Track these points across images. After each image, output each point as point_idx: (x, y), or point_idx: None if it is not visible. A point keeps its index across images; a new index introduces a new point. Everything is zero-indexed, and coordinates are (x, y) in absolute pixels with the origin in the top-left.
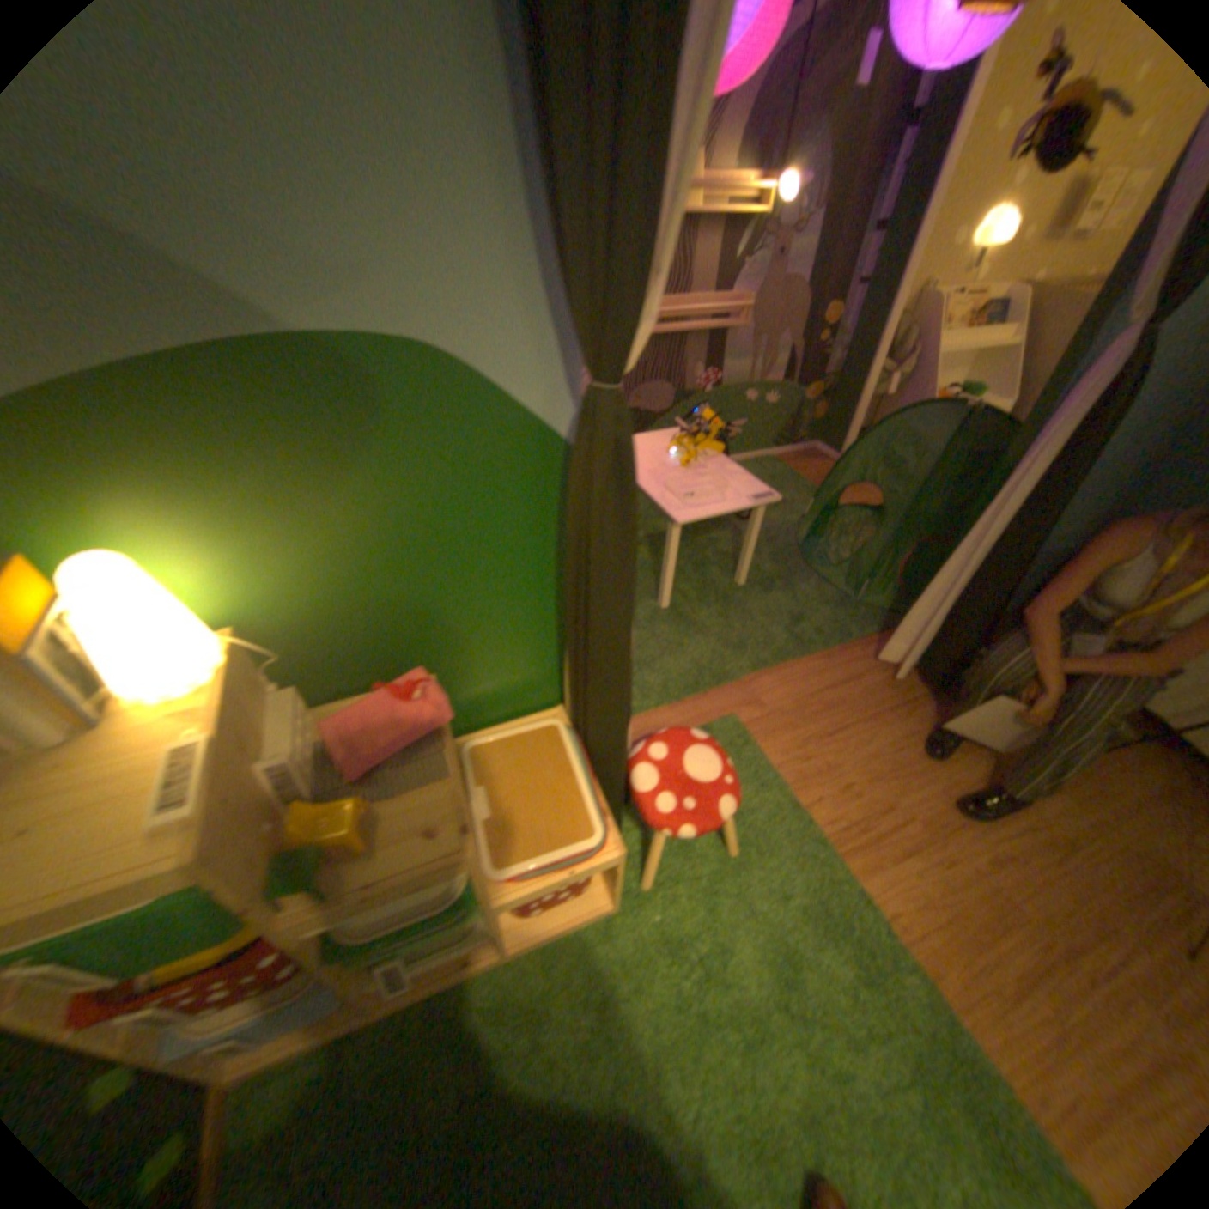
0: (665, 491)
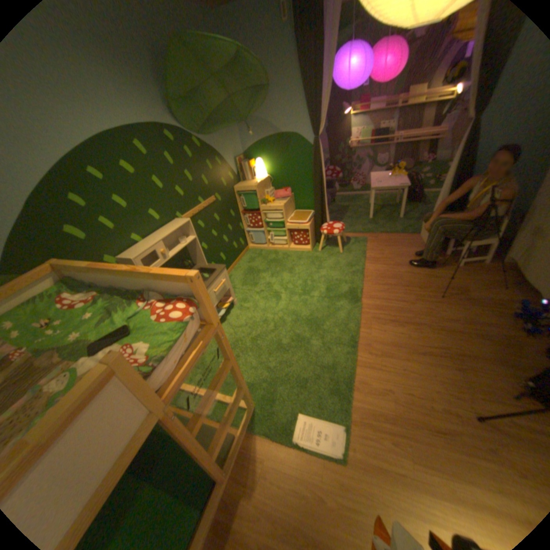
0: (375, 182)
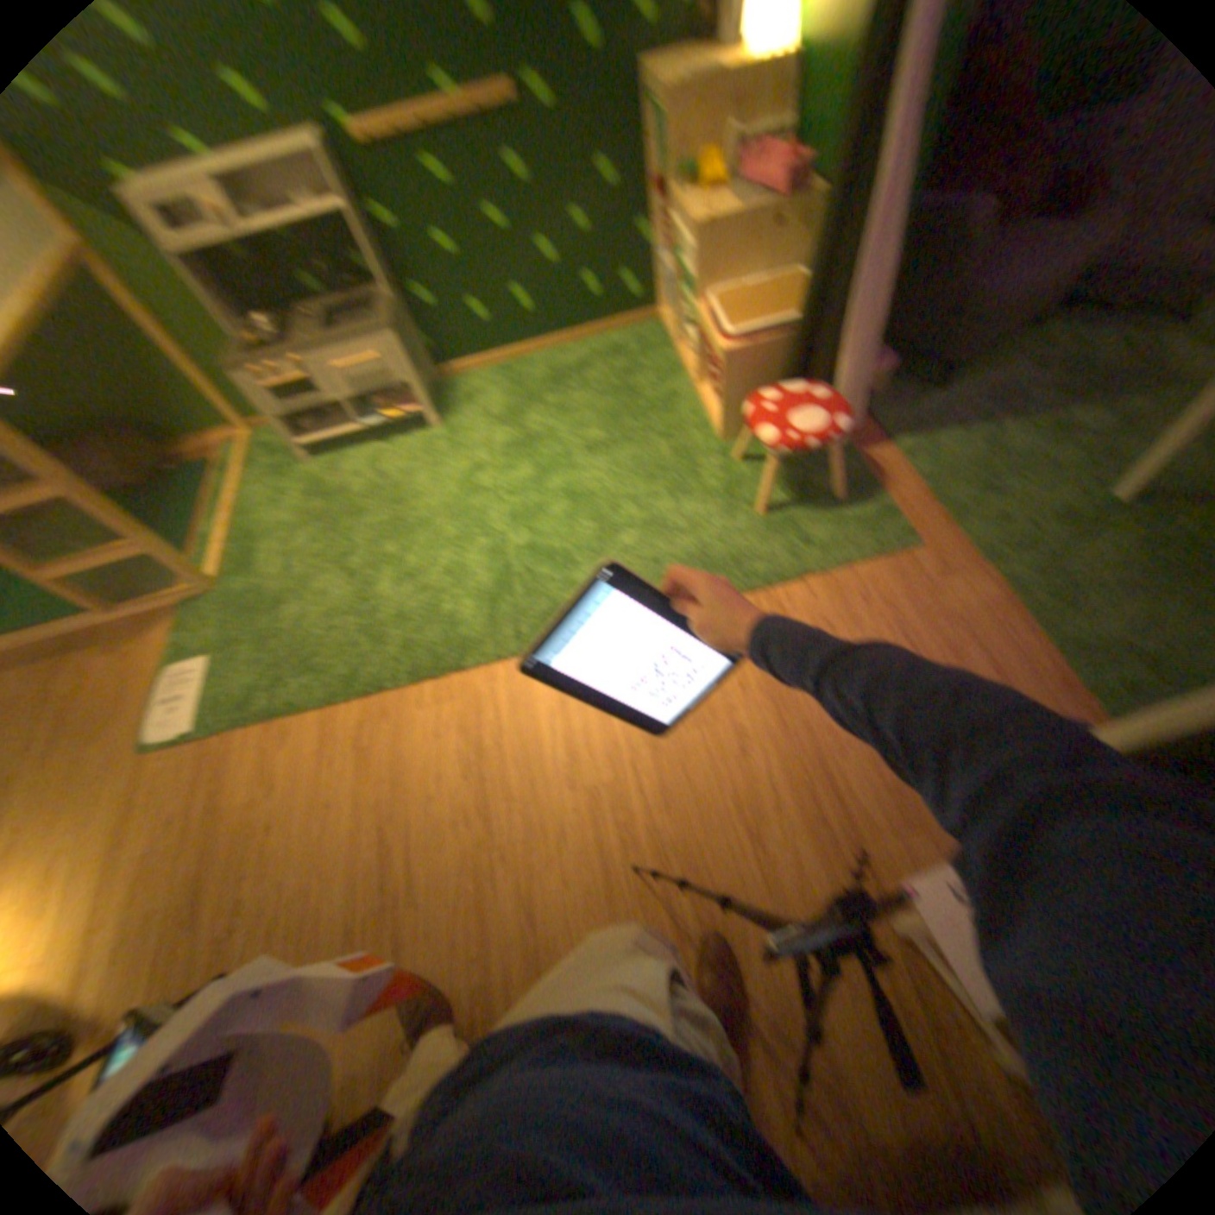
0: None
